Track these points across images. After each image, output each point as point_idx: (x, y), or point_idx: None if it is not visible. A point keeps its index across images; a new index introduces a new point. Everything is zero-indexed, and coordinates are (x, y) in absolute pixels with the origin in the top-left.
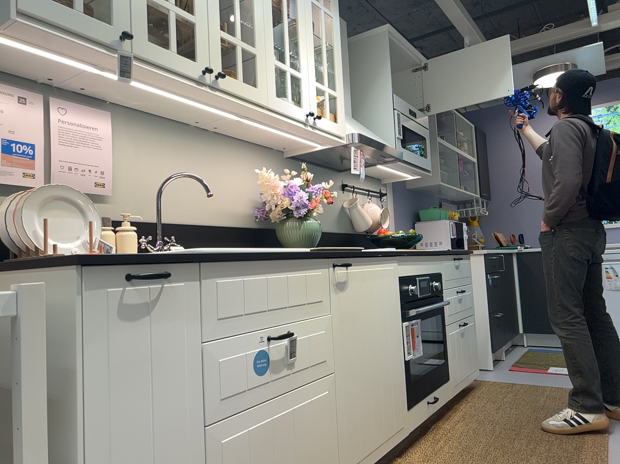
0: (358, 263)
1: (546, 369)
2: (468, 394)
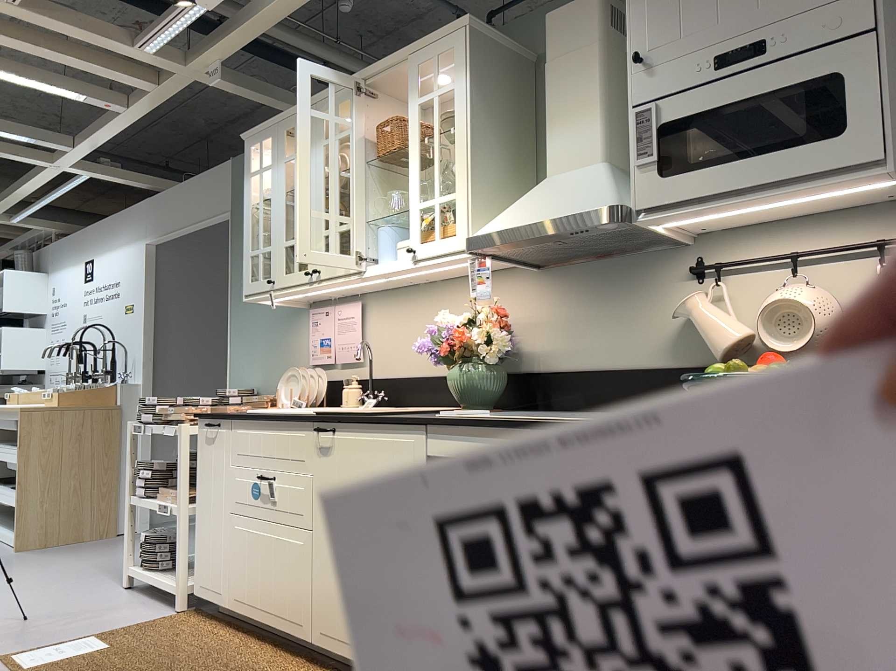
0: (347, 429)
1: None
2: None
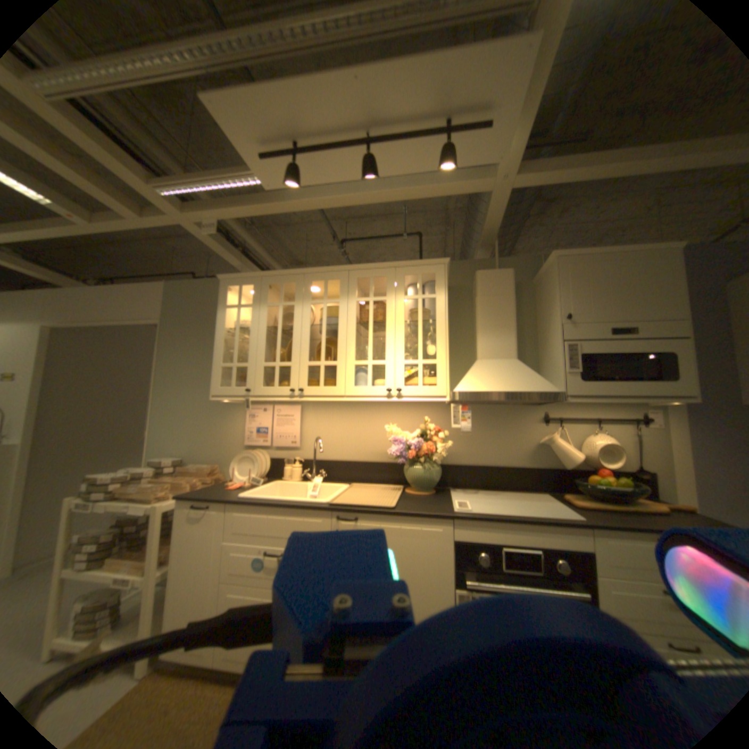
0: (372, 518)
1: None
2: None
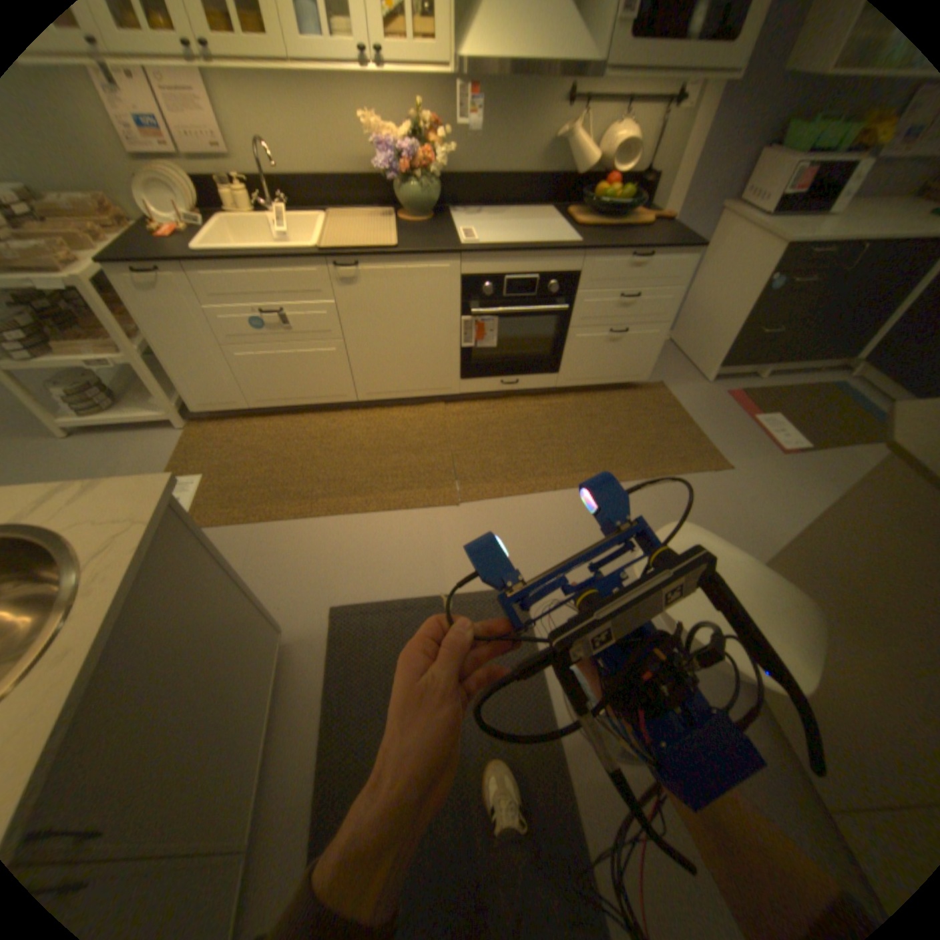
0: (376, 263)
1: (765, 414)
2: (611, 392)
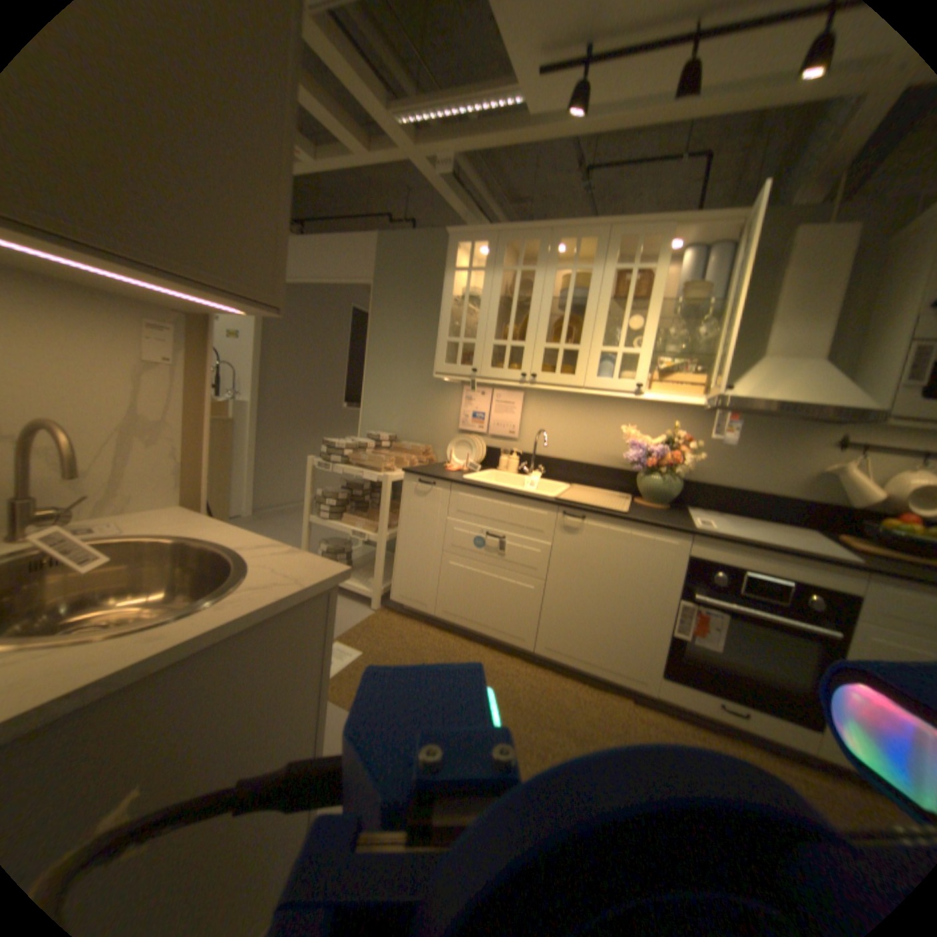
0: (600, 519)
1: None
2: None
